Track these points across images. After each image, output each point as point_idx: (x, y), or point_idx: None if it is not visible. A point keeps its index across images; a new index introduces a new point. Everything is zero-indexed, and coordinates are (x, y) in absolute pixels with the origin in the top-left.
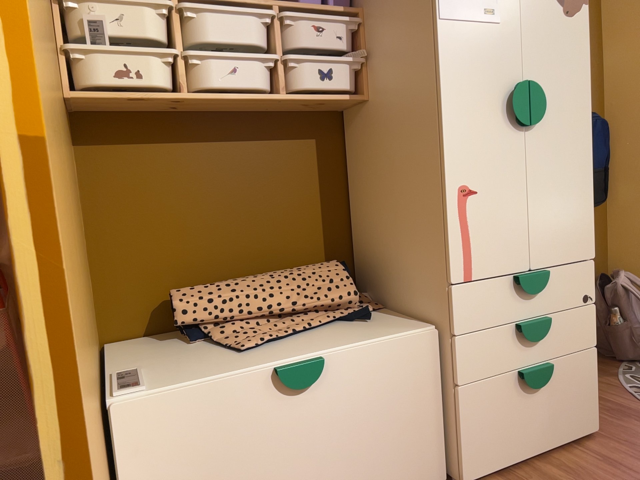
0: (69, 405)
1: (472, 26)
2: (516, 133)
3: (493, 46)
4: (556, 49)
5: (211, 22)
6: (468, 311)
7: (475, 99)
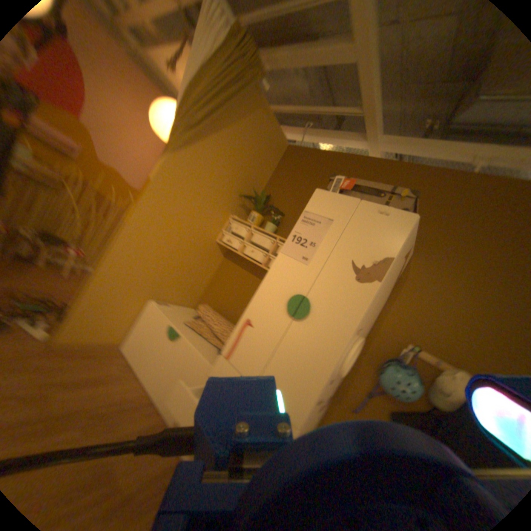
0: (104, 266)
1: (292, 261)
2: (286, 317)
3: (298, 273)
4: (337, 293)
5: (257, 237)
6: (219, 372)
7: (276, 290)
